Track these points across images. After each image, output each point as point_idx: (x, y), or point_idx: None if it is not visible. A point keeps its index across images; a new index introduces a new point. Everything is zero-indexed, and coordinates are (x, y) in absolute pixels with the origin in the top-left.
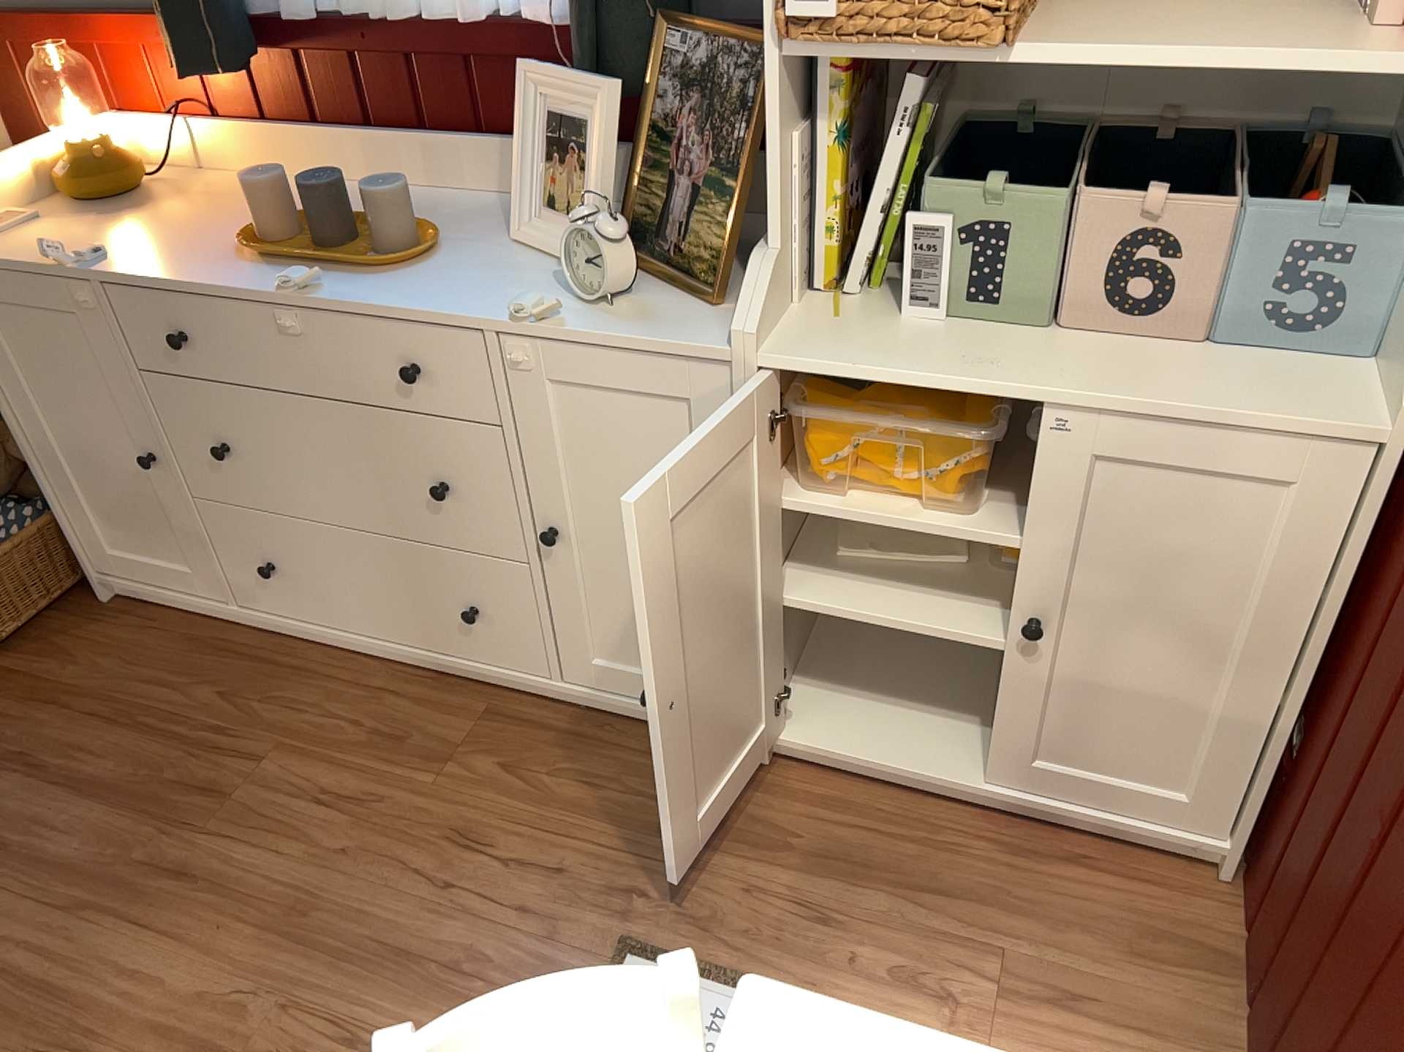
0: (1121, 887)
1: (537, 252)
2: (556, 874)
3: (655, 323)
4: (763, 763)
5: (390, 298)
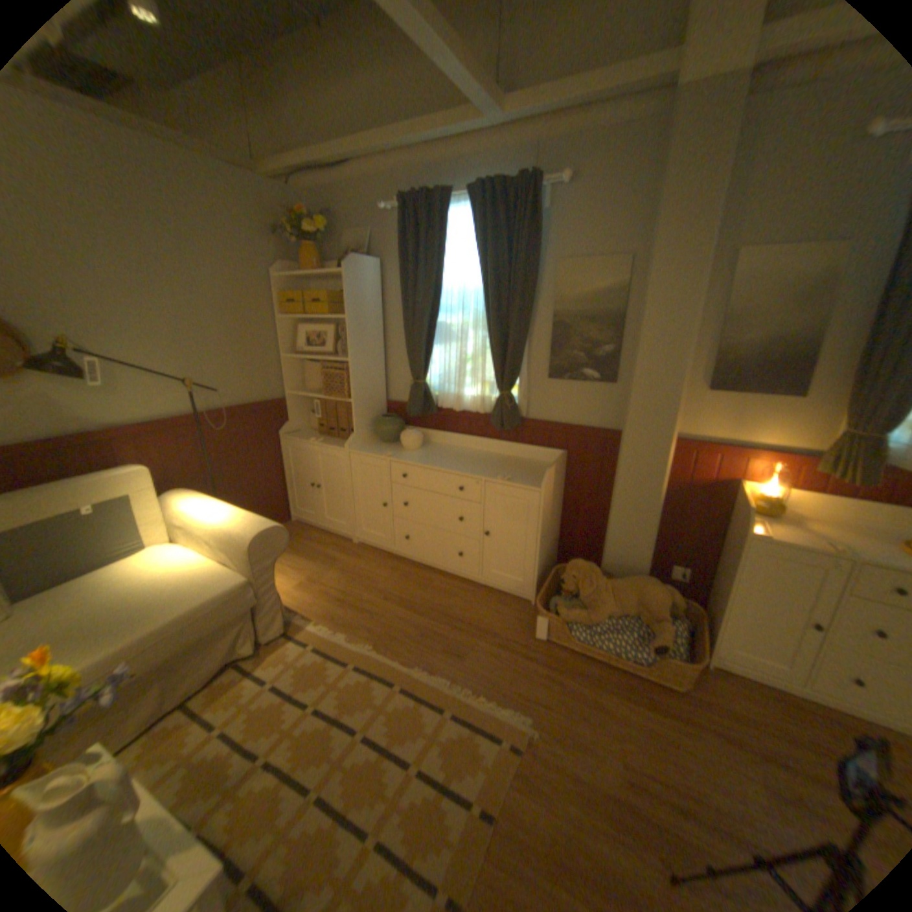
0: None
1: None
2: None
3: None
4: None
5: None
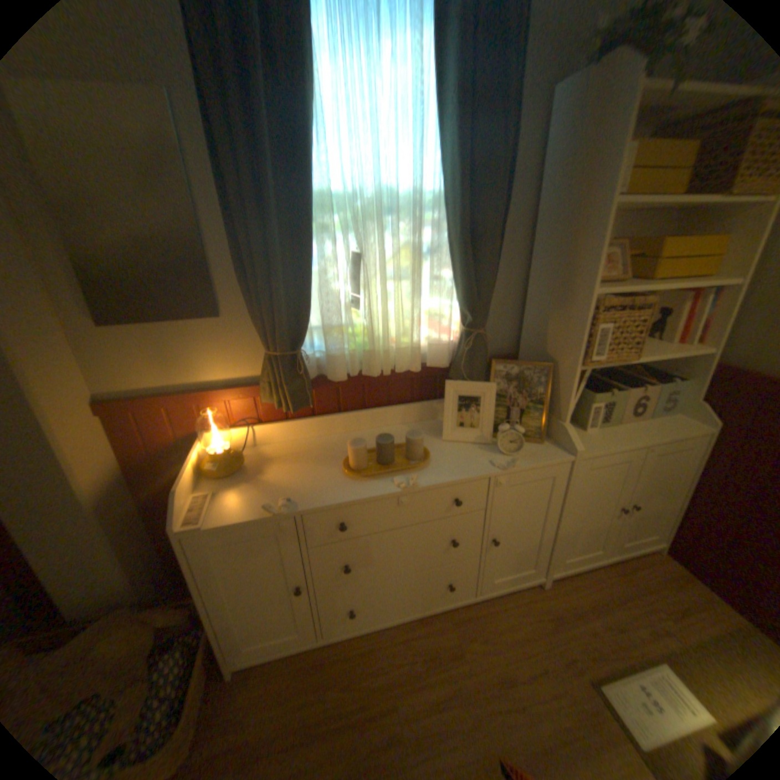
0: (656, 573)
1: (454, 441)
2: (548, 679)
3: (537, 455)
4: (549, 590)
5: (442, 476)
